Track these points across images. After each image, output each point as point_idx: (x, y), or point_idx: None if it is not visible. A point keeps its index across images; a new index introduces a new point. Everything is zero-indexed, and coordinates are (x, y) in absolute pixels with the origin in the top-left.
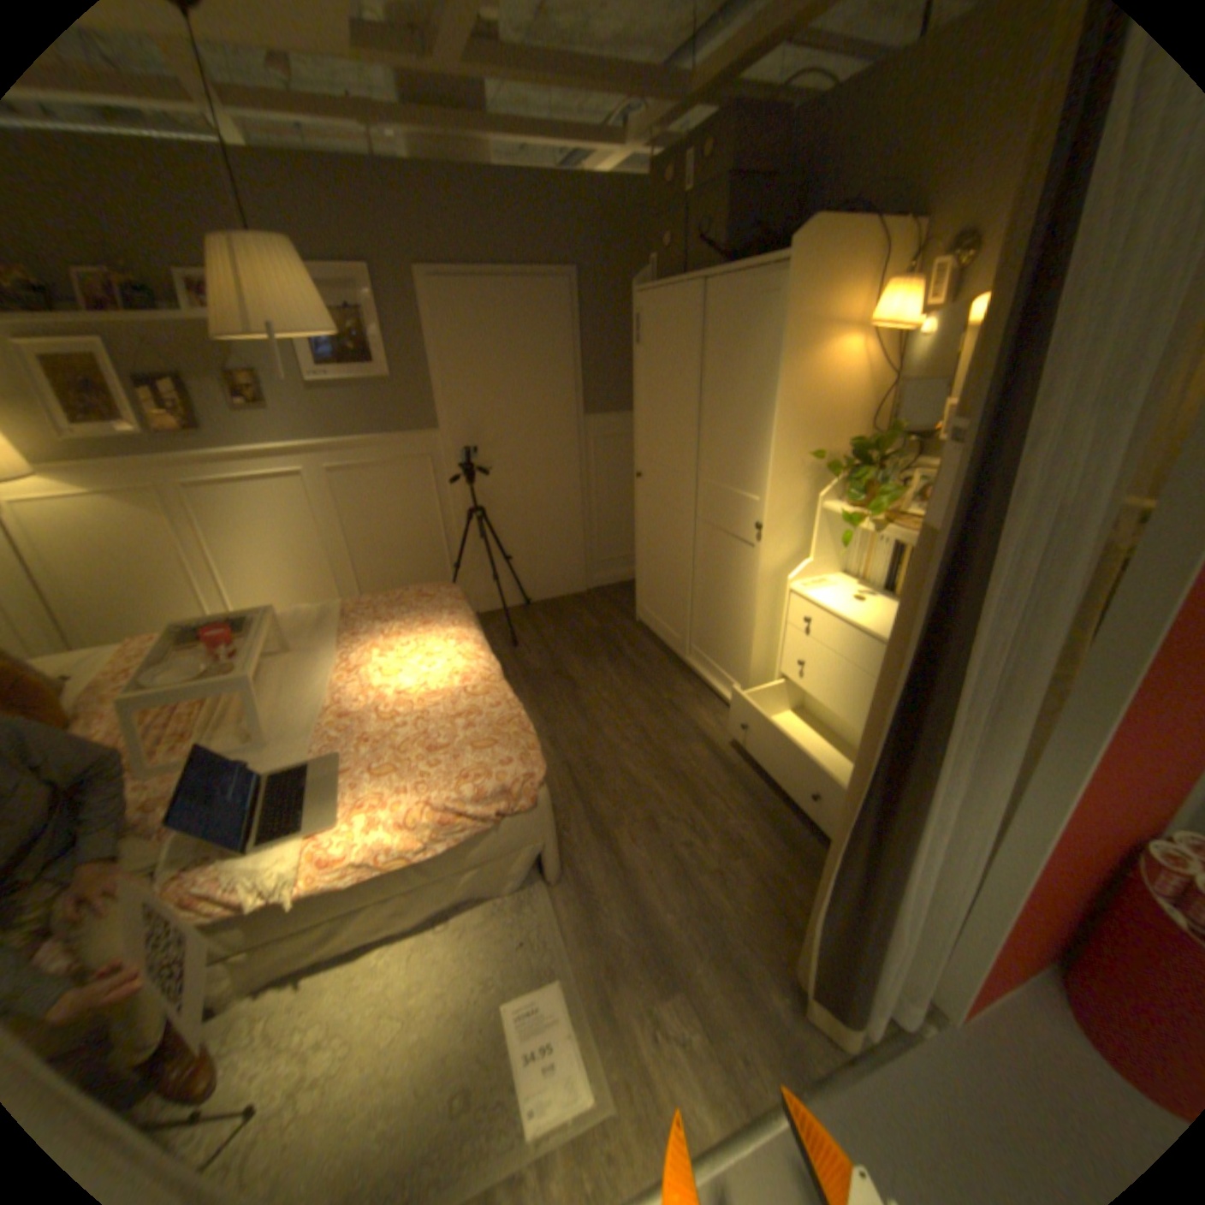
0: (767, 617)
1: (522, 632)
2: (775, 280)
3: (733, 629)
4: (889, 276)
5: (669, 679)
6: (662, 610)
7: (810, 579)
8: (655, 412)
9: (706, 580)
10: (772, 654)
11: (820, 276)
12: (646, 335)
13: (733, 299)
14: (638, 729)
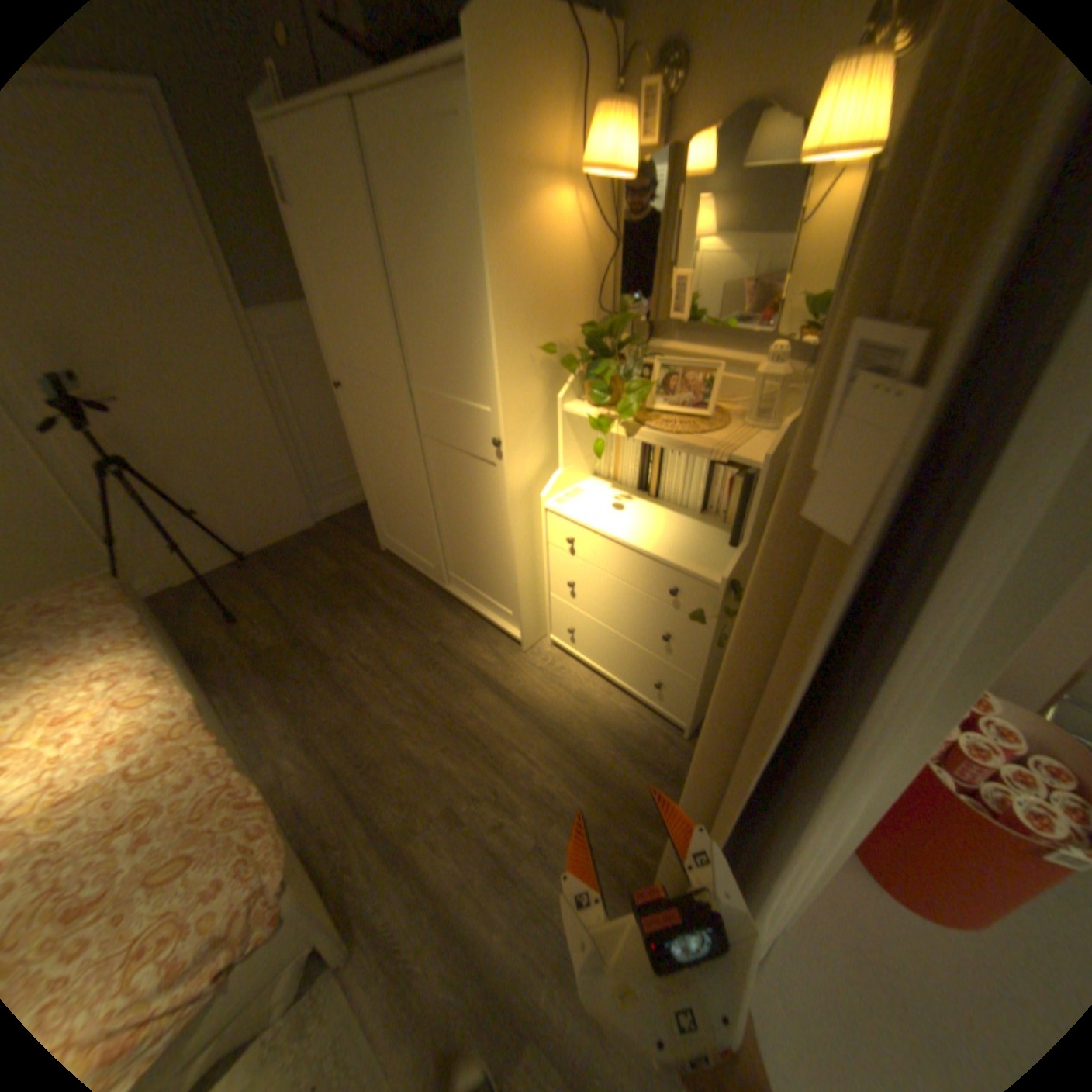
0: (527, 541)
1: (242, 600)
2: (450, 98)
3: (493, 555)
4: (592, 105)
5: (435, 616)
6: (409, 539)
7: (565, 492)
8: (337, 302)
9: (451, 505)
10: (539, 575)
11: (510, 93)
12: (295, 193)
13: (398, 131)
14: (412, 693)
